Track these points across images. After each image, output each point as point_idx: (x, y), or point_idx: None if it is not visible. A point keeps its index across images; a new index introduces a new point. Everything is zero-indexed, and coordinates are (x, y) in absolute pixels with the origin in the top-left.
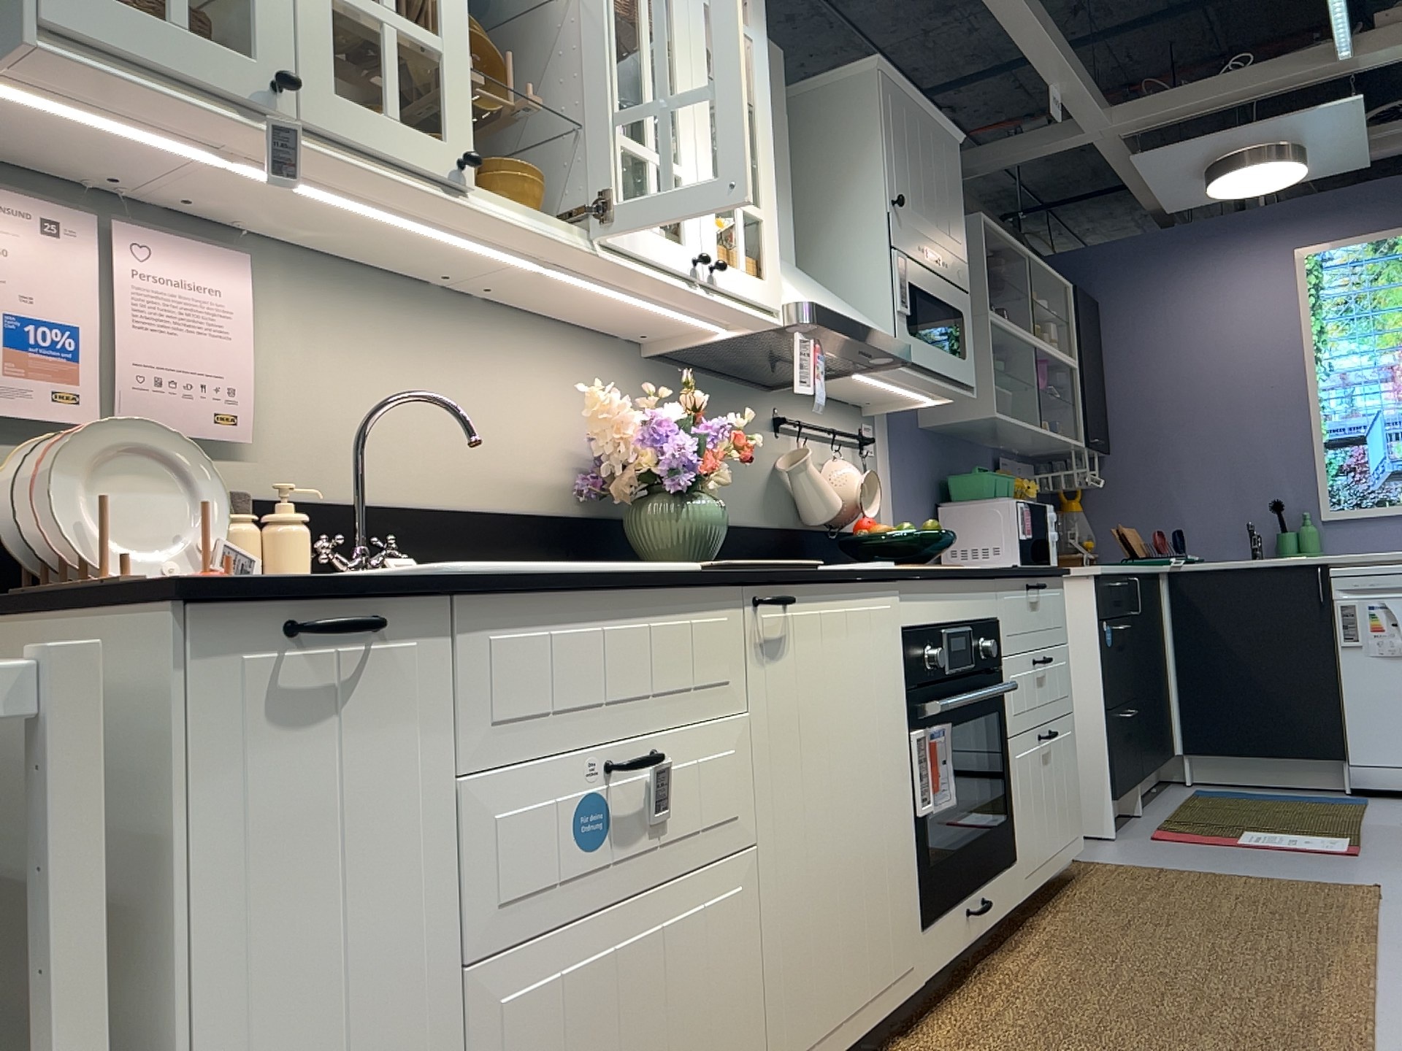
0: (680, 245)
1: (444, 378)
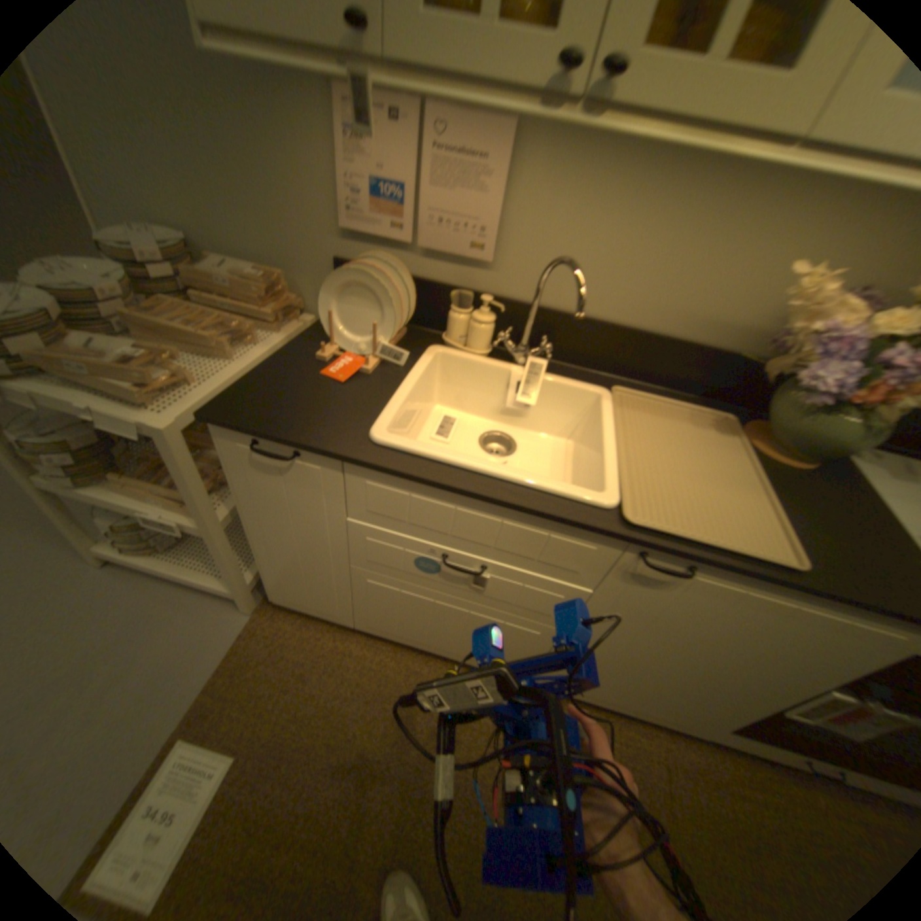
0: None
1: (677, 222)
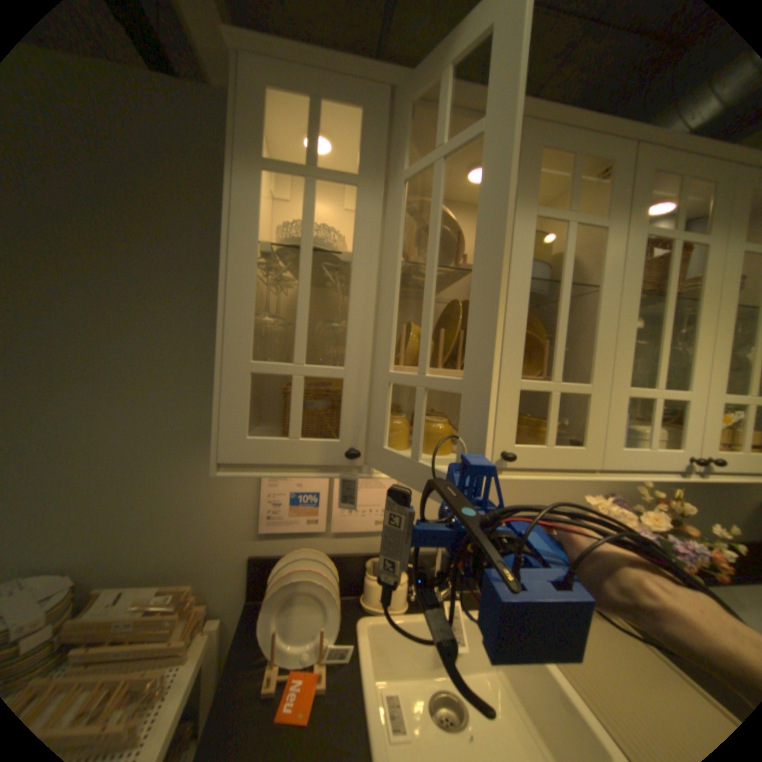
0: (679, 452)
1: None
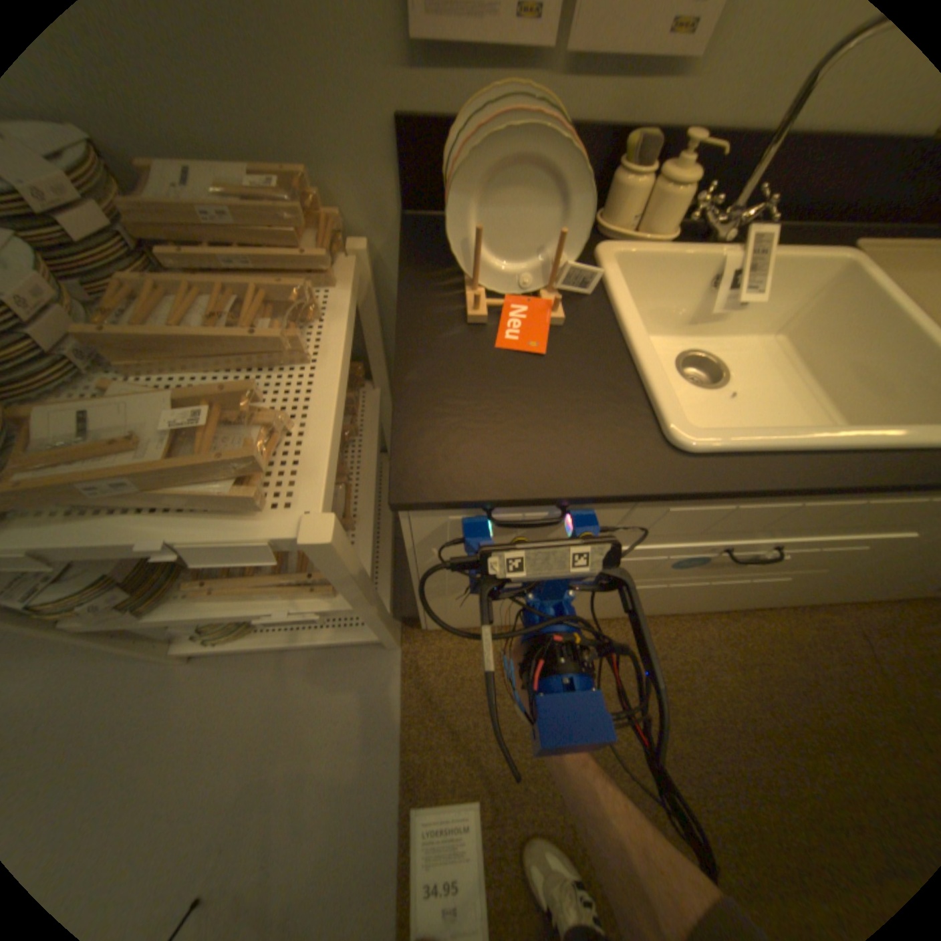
0: None
1: None
